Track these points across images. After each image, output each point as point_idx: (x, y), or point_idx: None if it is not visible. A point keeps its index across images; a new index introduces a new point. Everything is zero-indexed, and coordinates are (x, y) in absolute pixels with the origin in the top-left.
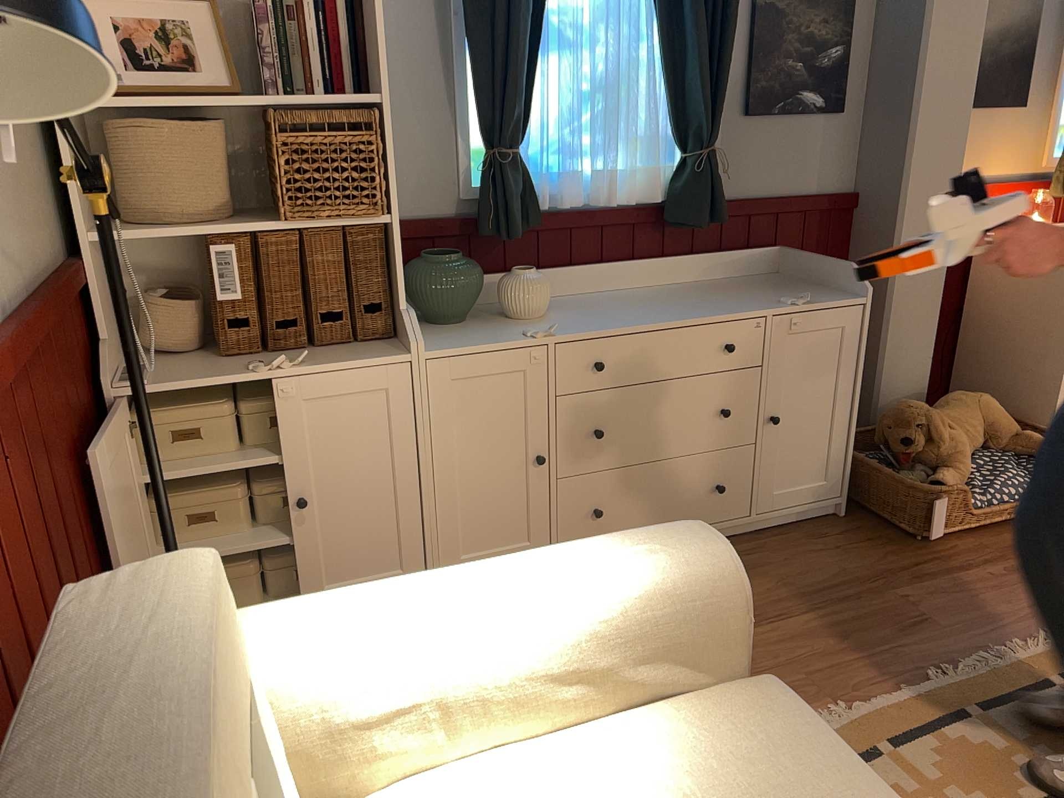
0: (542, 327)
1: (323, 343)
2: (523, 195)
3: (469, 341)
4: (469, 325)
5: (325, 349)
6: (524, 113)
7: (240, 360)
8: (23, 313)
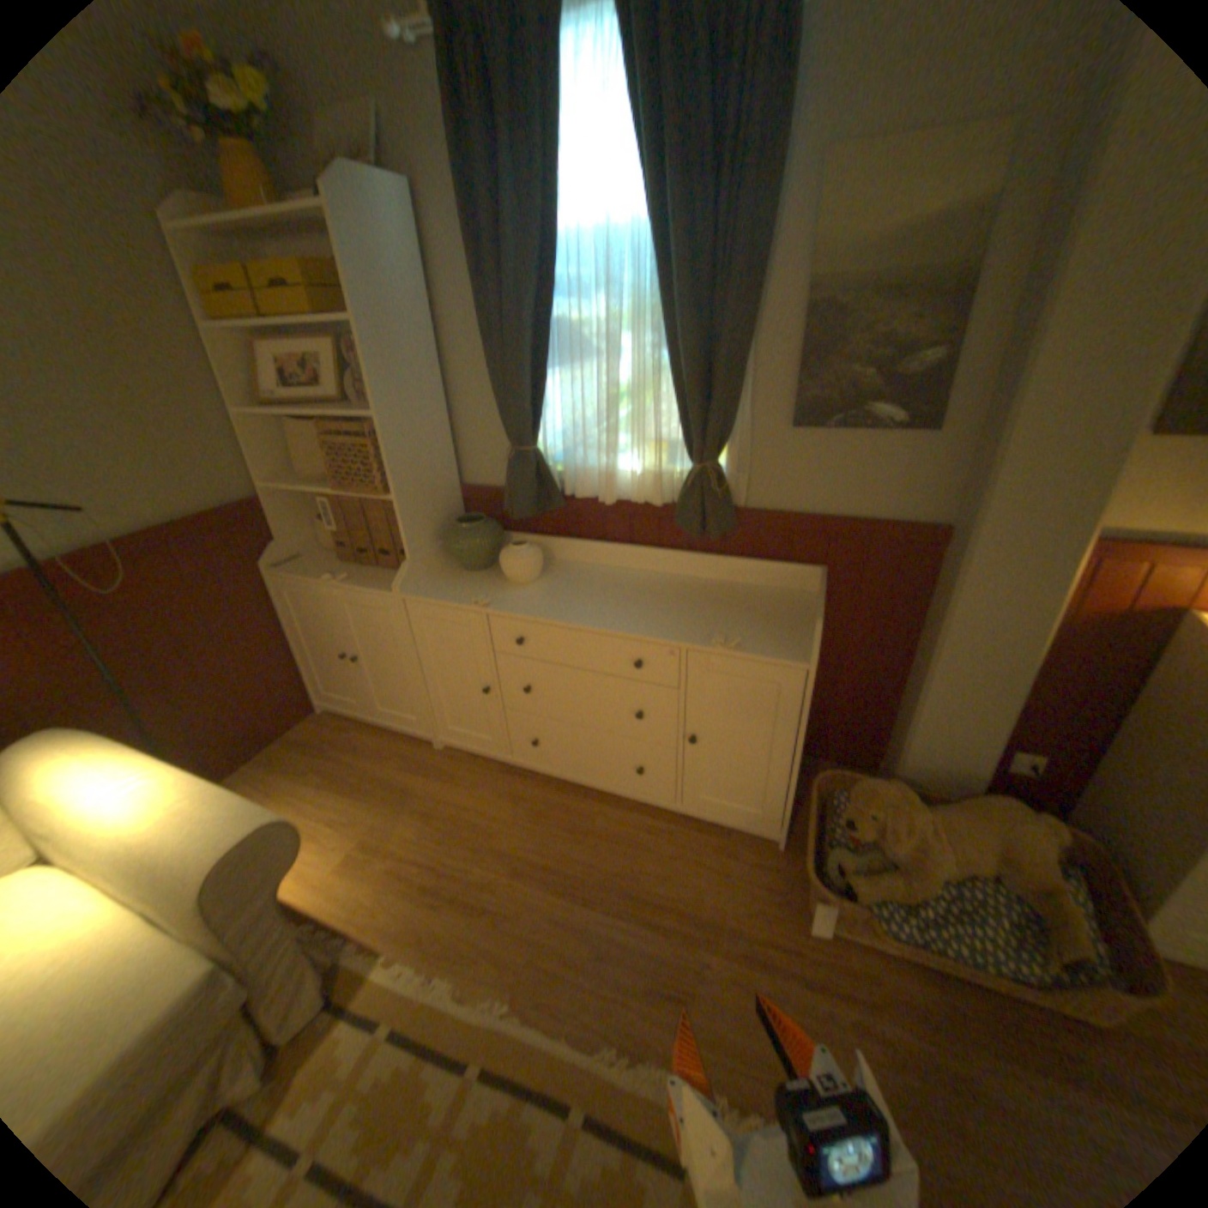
0: (486, 597)
1: (385, 566)
2: (536, 484)
3: (440, 592)
4: (475, 576)
5: (380, 571)
6: (530, 418)
7: (340, 565)
8: (96, 546)
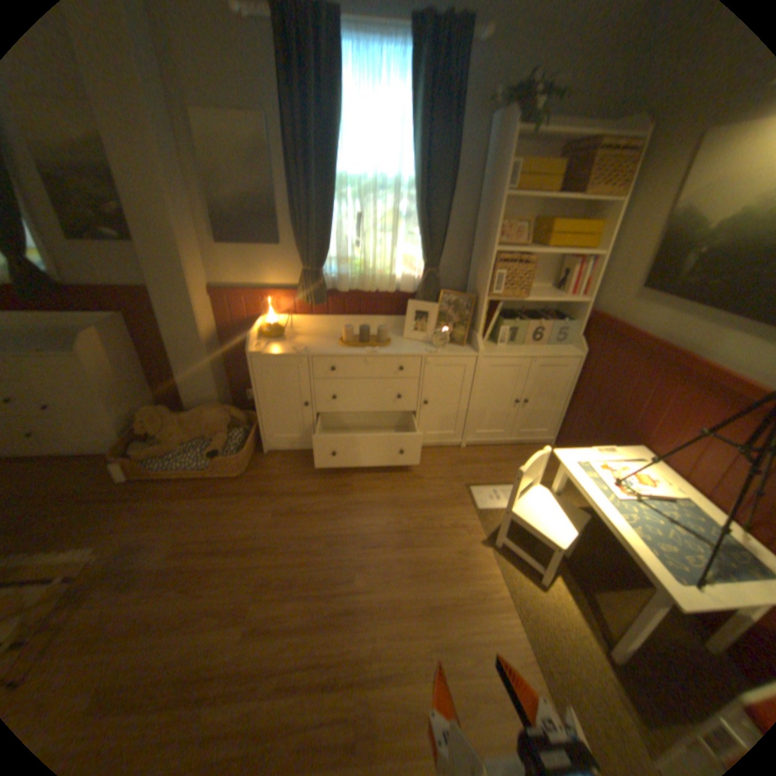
0: None
1: None
2: None
3: None
4: None
5: None
6: None
7: None
8: None
